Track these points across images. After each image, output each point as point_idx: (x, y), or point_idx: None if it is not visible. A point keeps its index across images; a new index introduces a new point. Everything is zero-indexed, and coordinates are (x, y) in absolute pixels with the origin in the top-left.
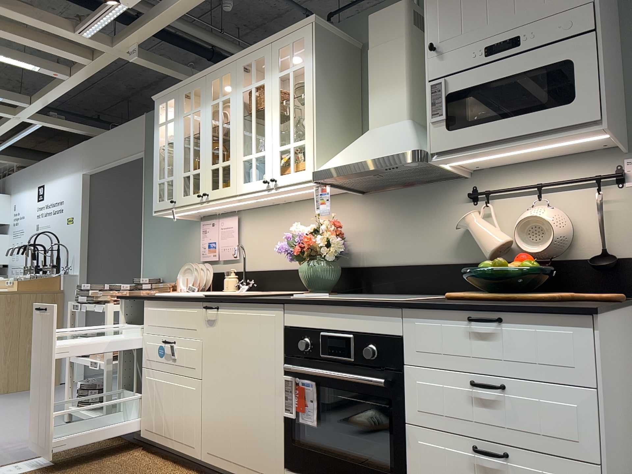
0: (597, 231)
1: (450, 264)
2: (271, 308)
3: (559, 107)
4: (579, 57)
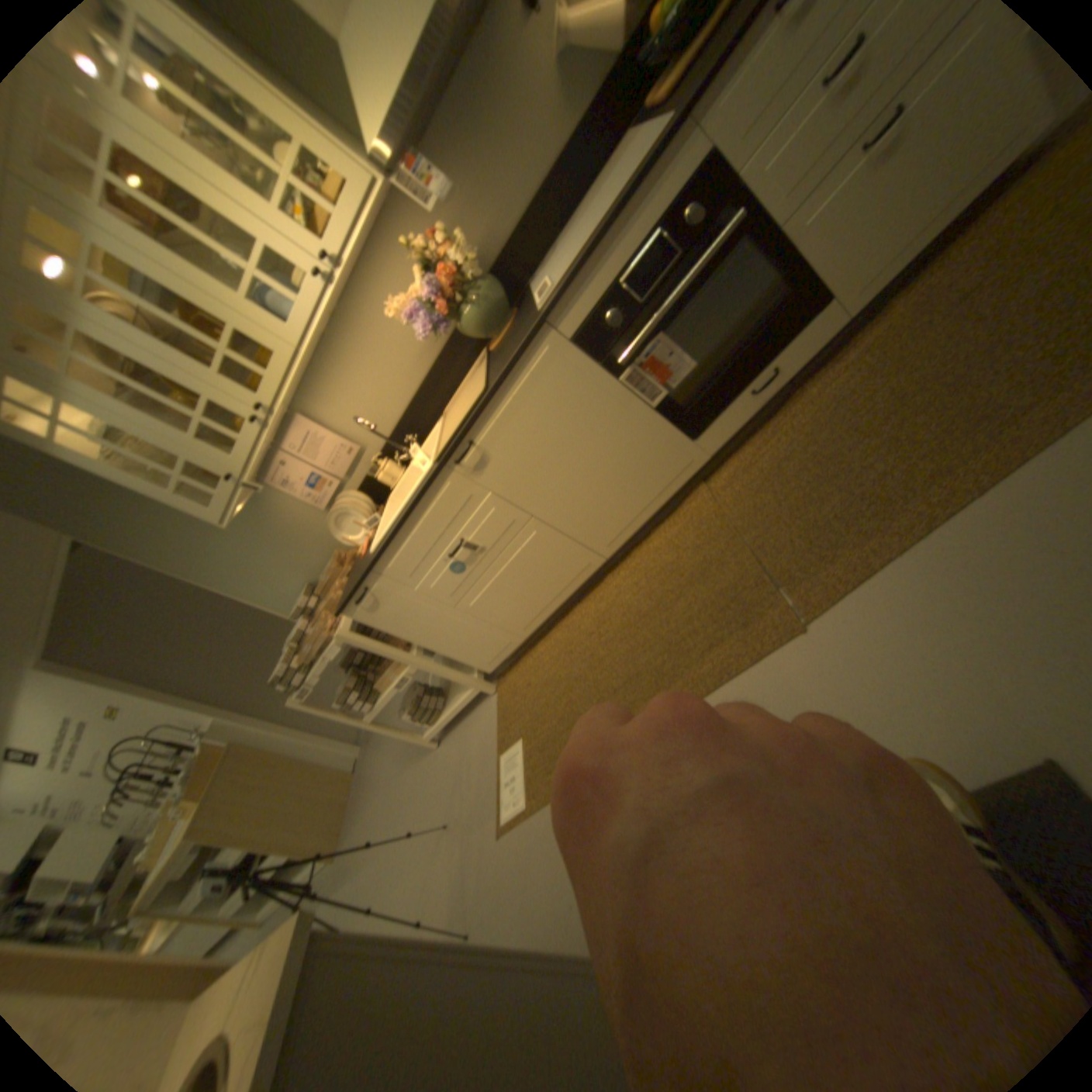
0: None
1: (580, 124)
2: (539, 343)
3: None
4: None
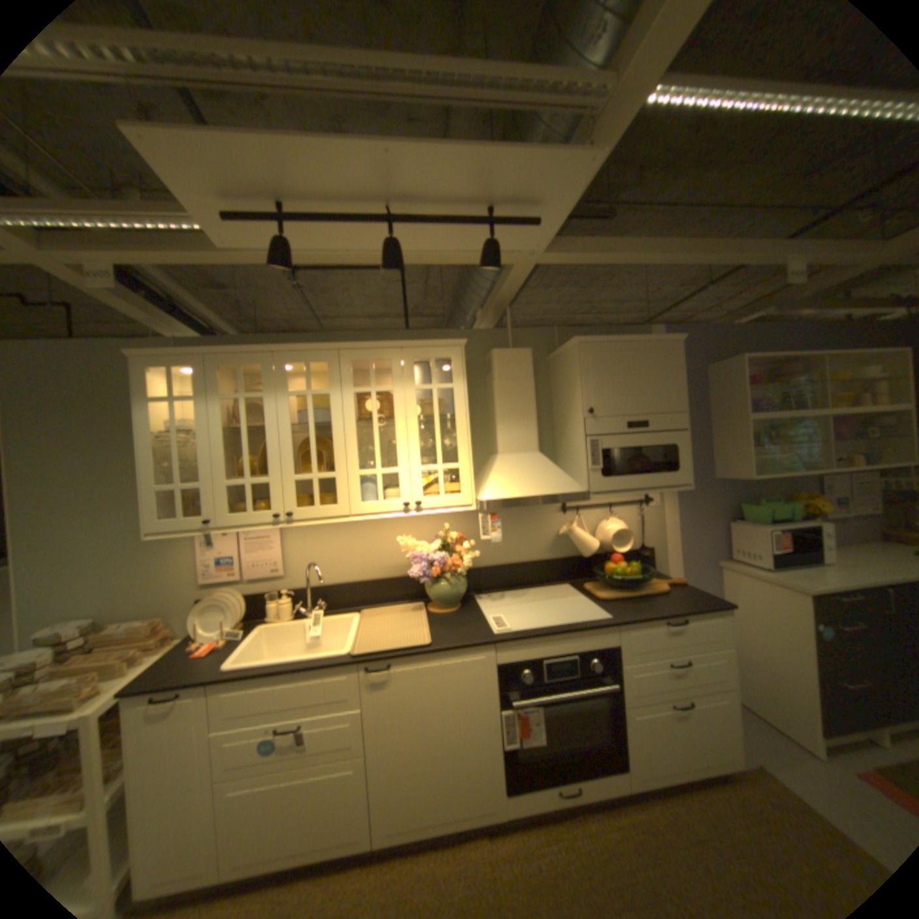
0: (640, 534)
1: (548, 560)
2: (480, 651)
3: (672, 473)
4: (682, 444)
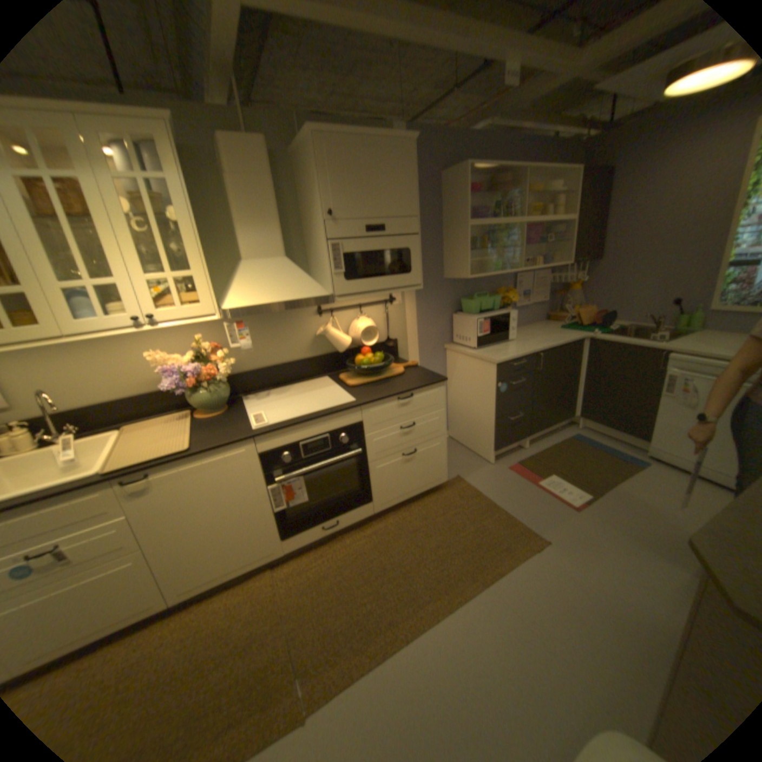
0: (386, 329)
1: (309, 359)
2: (240, 446)
3: (405, 275)
4: (414, 248)
